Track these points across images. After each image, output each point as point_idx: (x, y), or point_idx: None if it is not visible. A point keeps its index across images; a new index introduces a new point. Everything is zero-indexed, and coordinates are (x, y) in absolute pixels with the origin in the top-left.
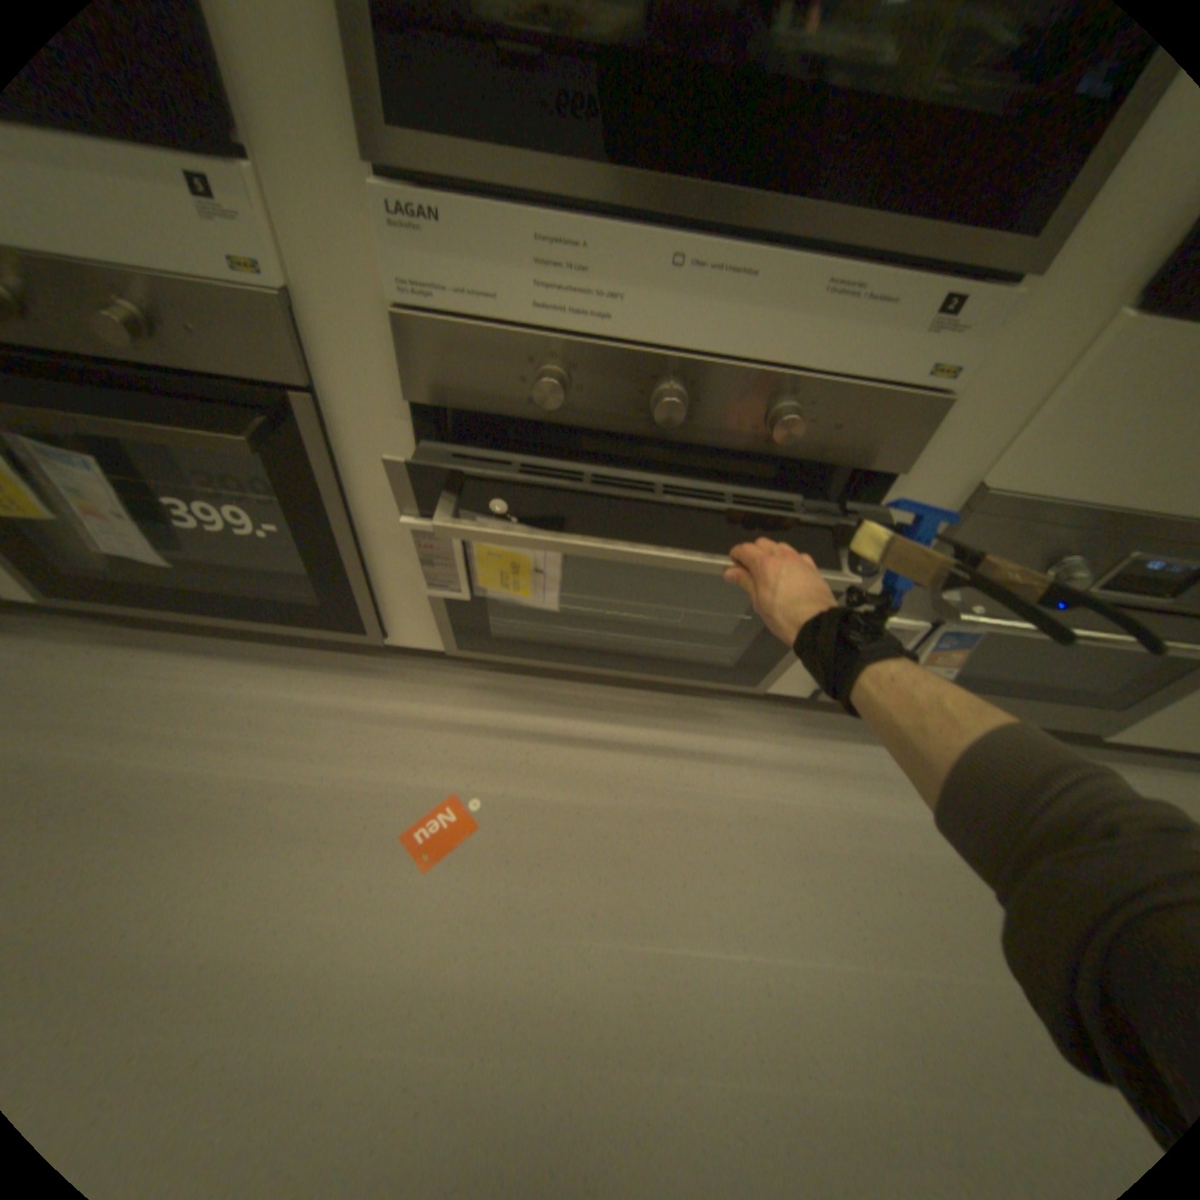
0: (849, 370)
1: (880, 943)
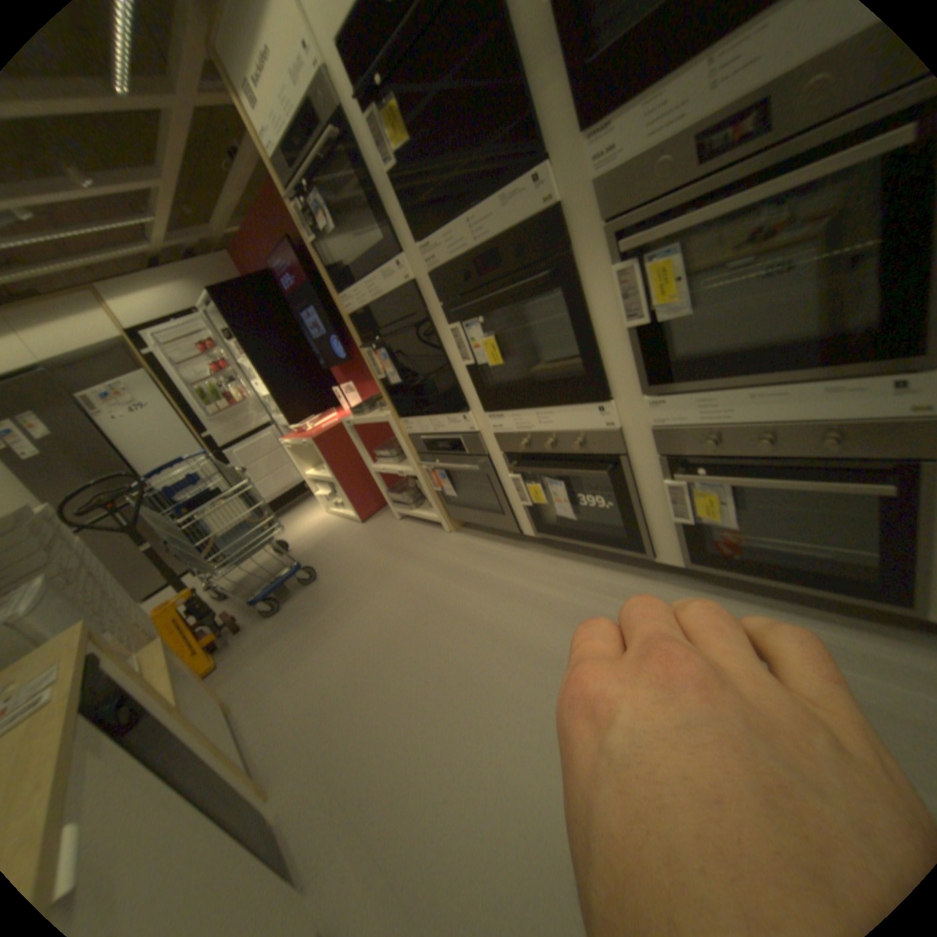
0: (860, 416)
1: None
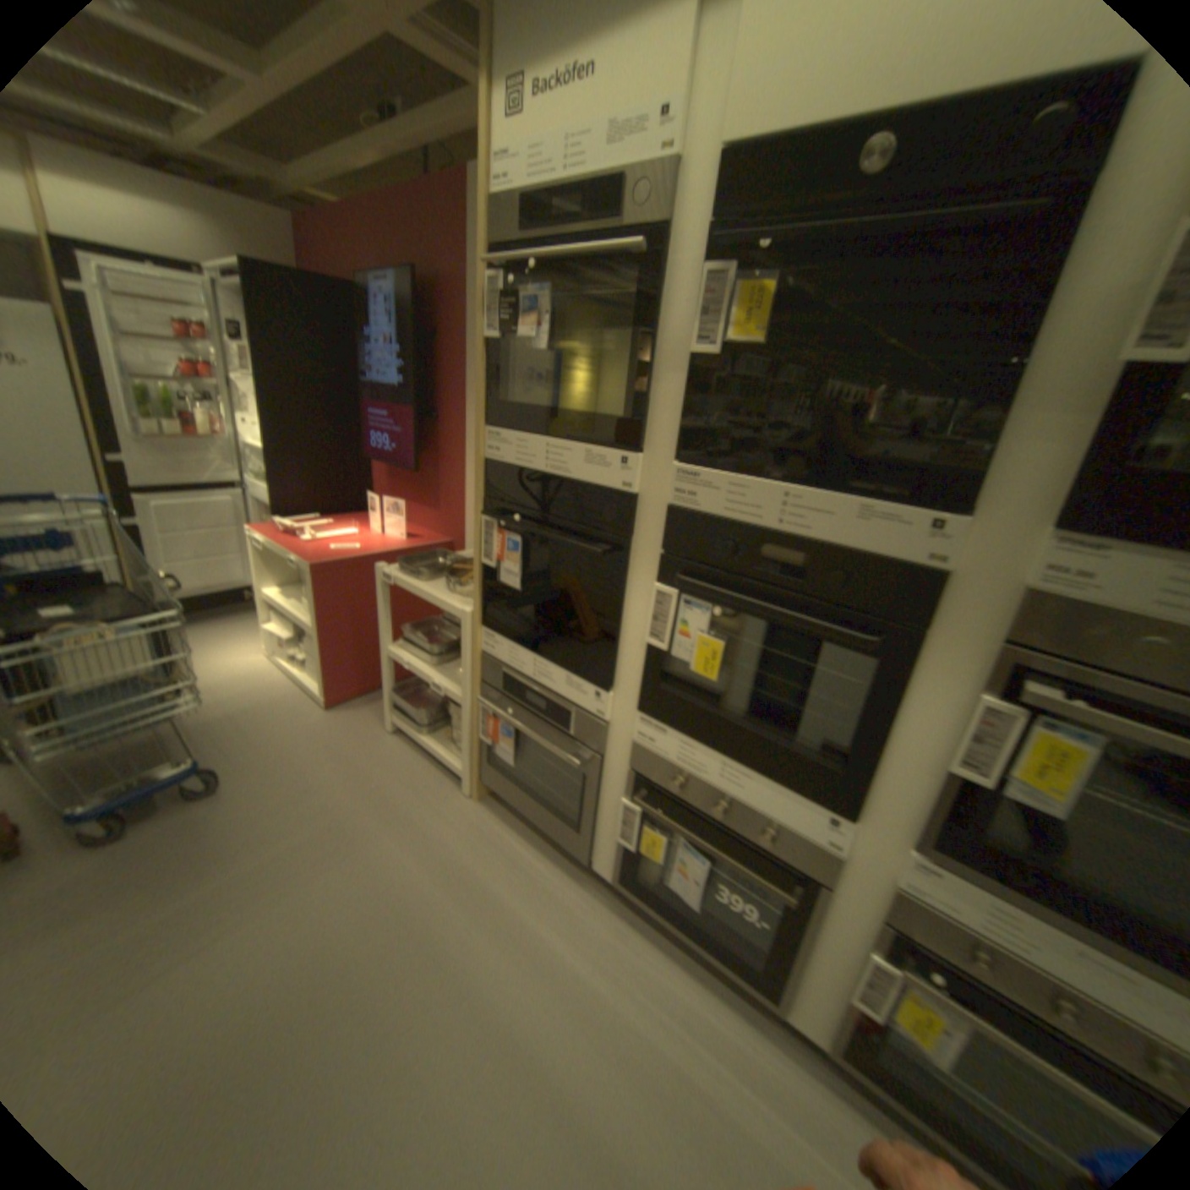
0: None
1: None
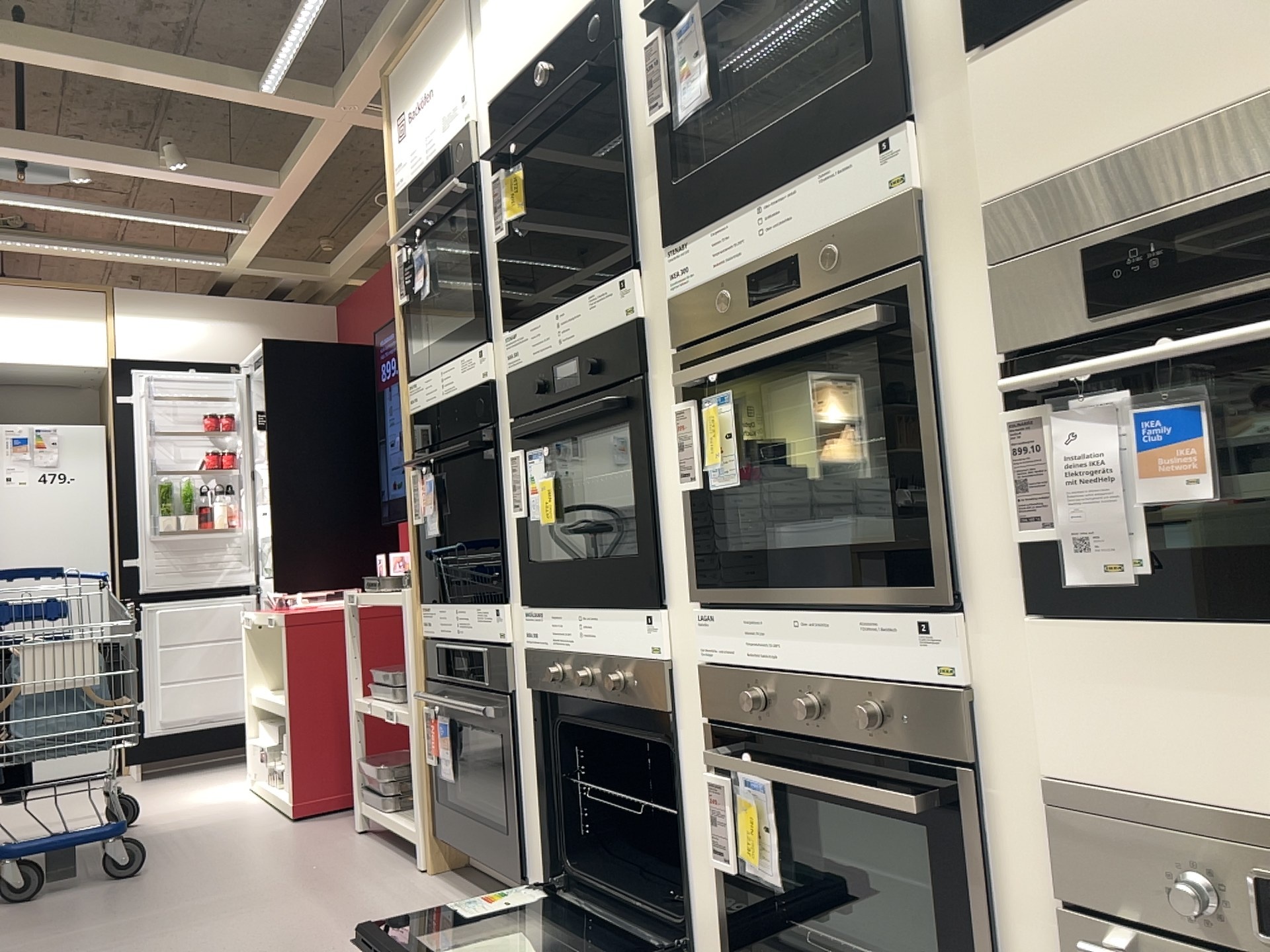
0: (897, 679)
1: None
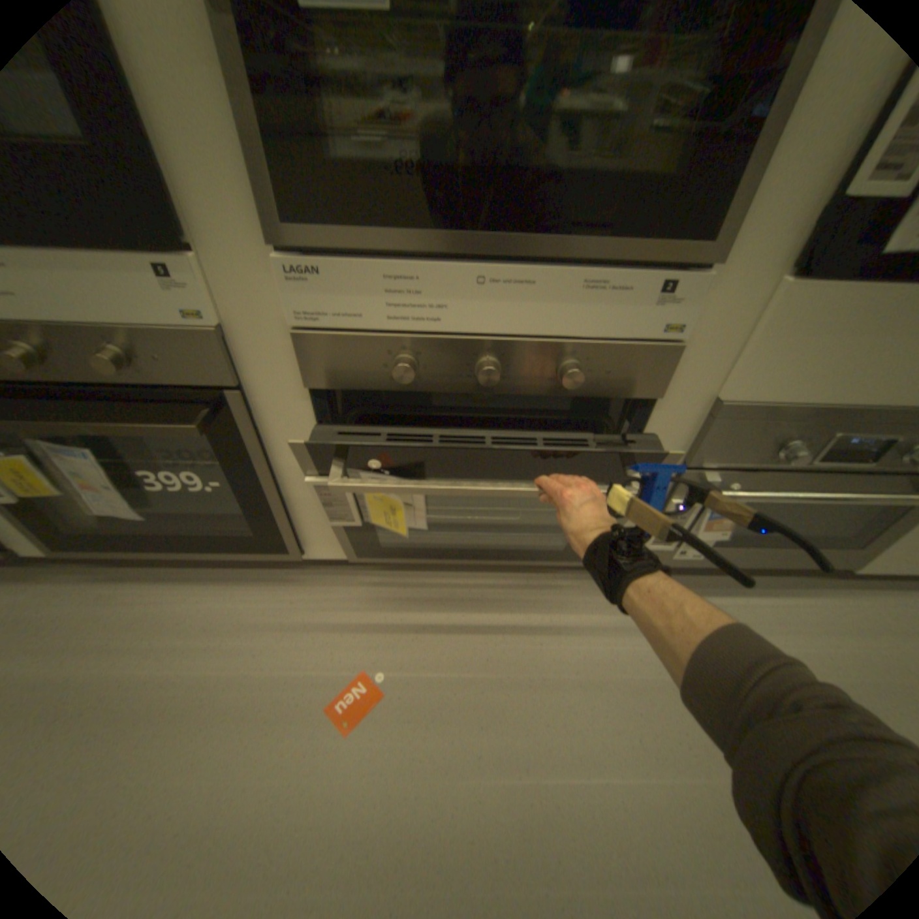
0: (607, 336)
1: (707, 757)
